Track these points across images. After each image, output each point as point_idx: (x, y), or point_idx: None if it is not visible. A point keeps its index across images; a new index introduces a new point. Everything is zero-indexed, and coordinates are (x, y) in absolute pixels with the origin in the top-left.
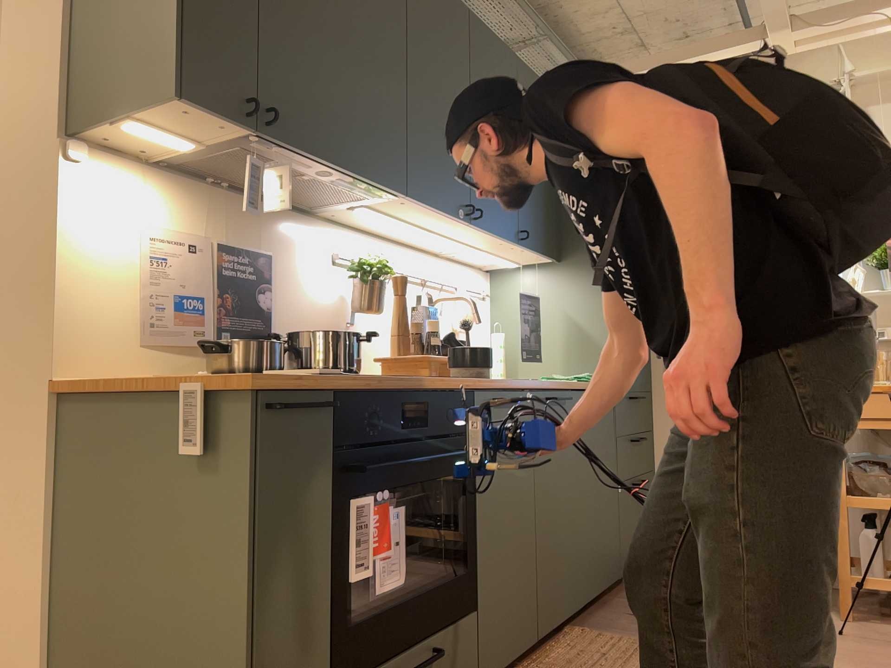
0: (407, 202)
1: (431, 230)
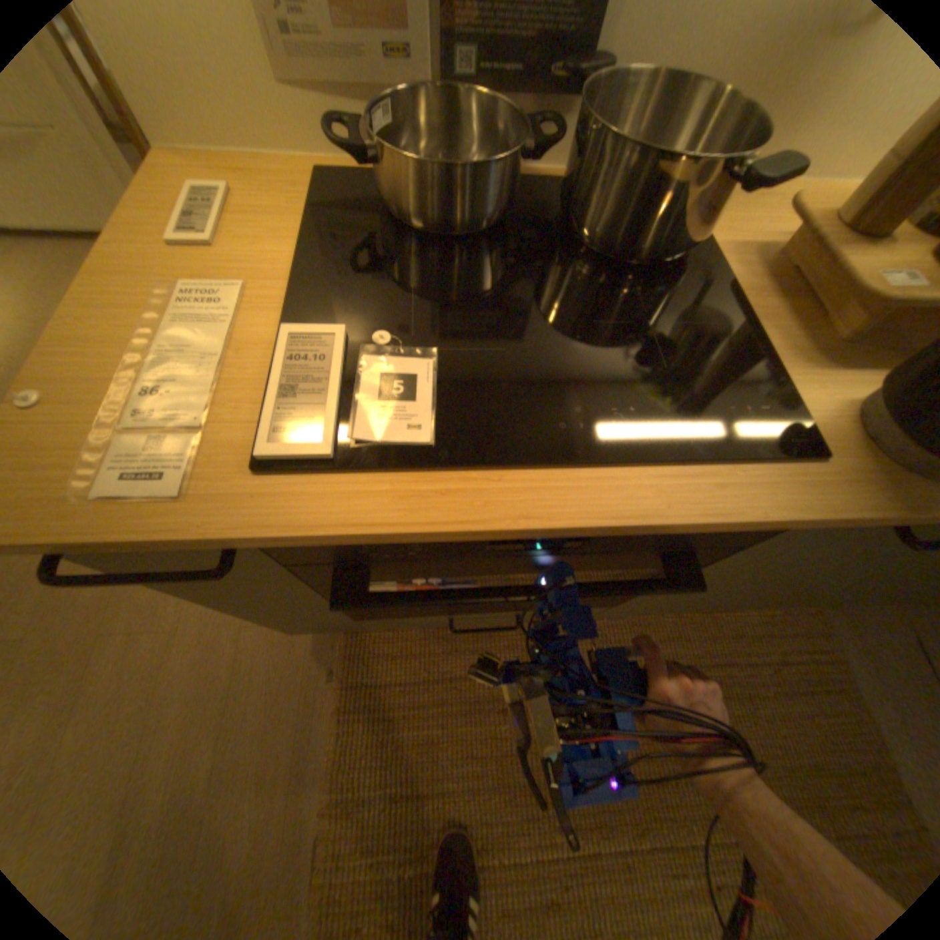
0: None
1: None
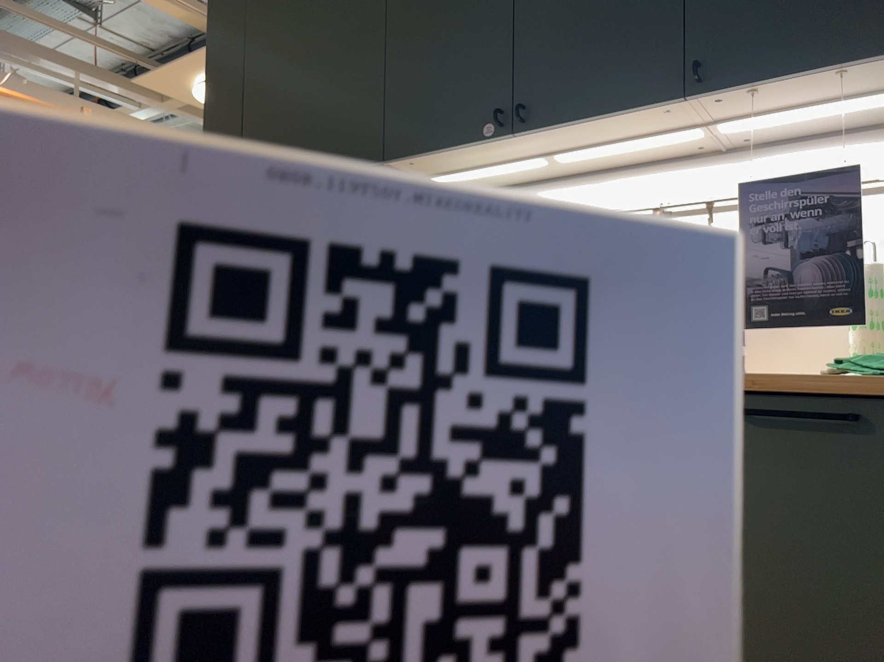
0: (414, 161)
1: (546, 155)
